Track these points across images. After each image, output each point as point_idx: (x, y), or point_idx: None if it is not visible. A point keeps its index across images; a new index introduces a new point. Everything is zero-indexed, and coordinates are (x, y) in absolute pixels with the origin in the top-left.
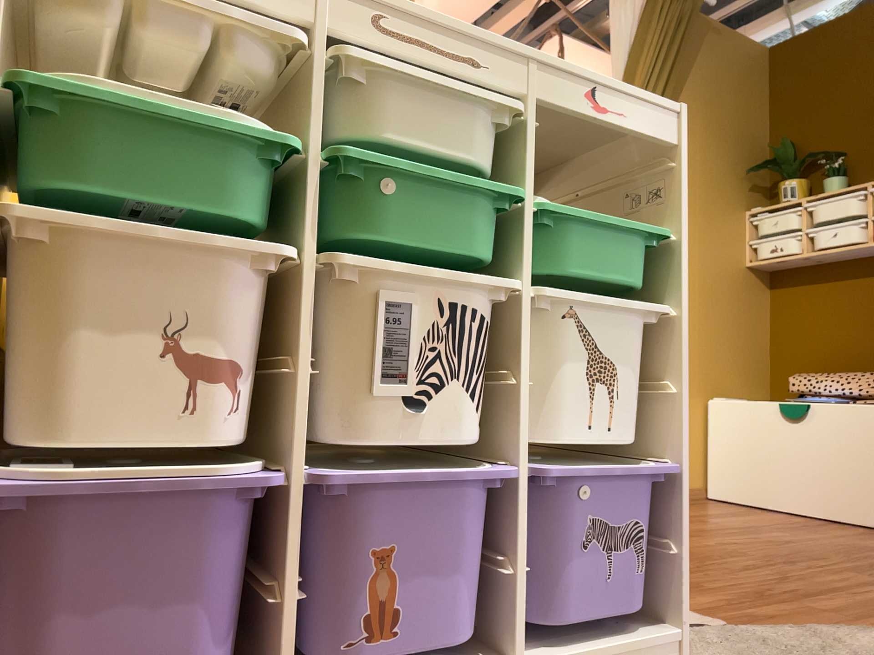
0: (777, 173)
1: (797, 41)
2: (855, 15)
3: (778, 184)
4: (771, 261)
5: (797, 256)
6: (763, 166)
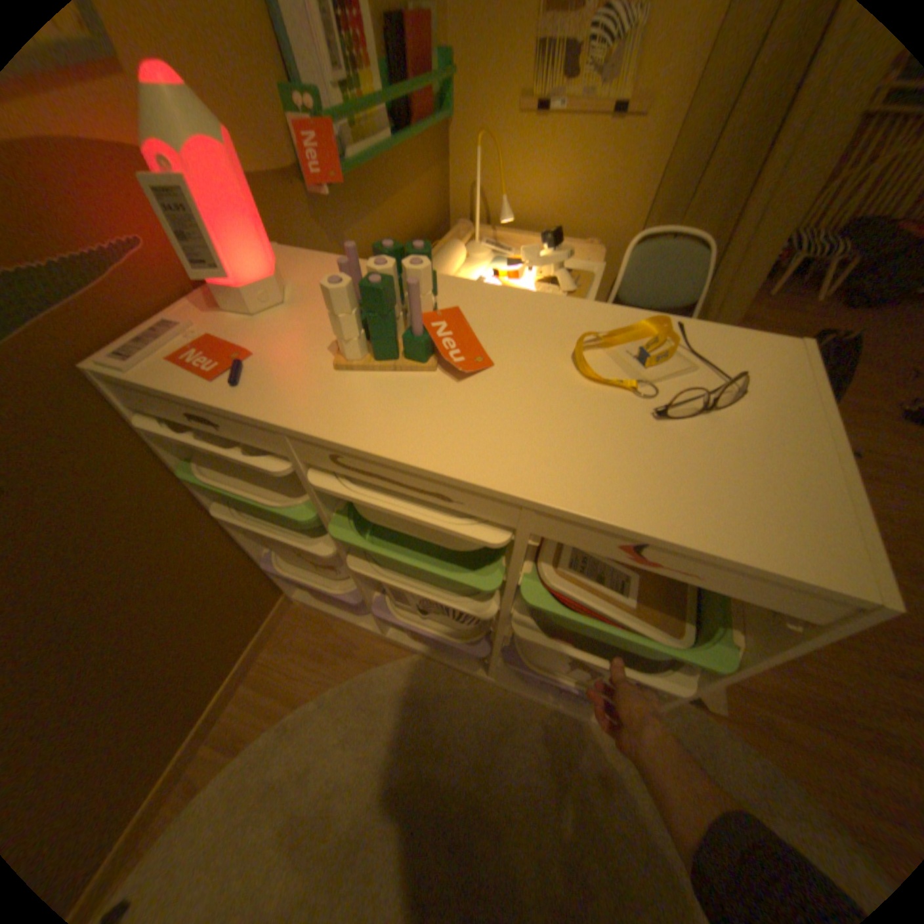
0: None
1: None
2: None
3: None
4: None
5: None
6: None
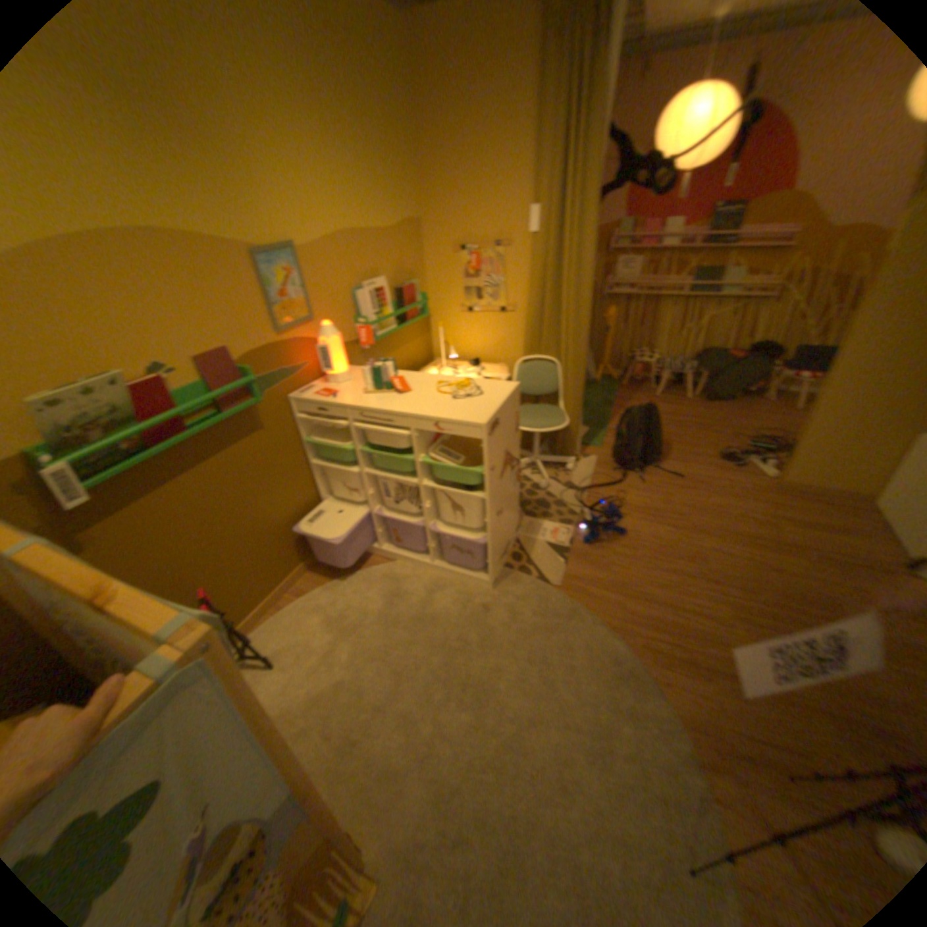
0: None
1: None
2: None
3: None
4: None
5: None
6: None
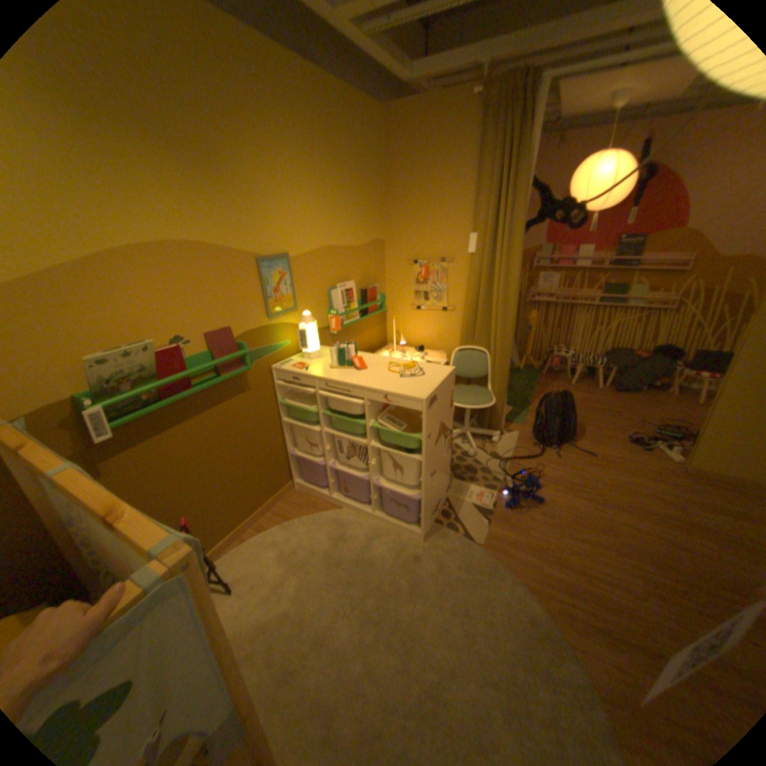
0: None
1: None
2: None
3: None
4: None
5: None
6: None
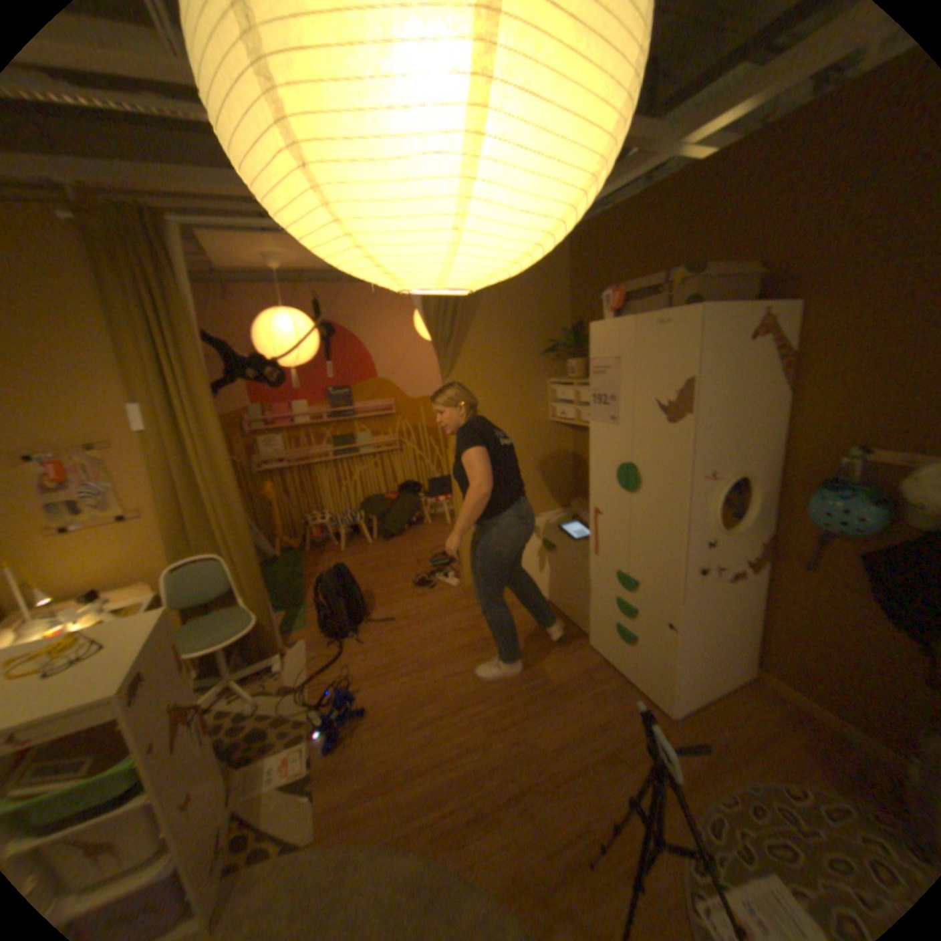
0: (569, 351)
1: (589, 222)
2: (623, 205)
3: (569, 361)
4: (563, 422)
5: (576, 424)
6: (559, 345)
